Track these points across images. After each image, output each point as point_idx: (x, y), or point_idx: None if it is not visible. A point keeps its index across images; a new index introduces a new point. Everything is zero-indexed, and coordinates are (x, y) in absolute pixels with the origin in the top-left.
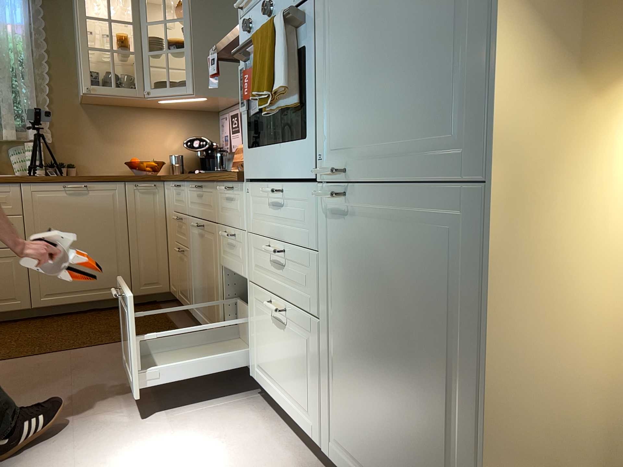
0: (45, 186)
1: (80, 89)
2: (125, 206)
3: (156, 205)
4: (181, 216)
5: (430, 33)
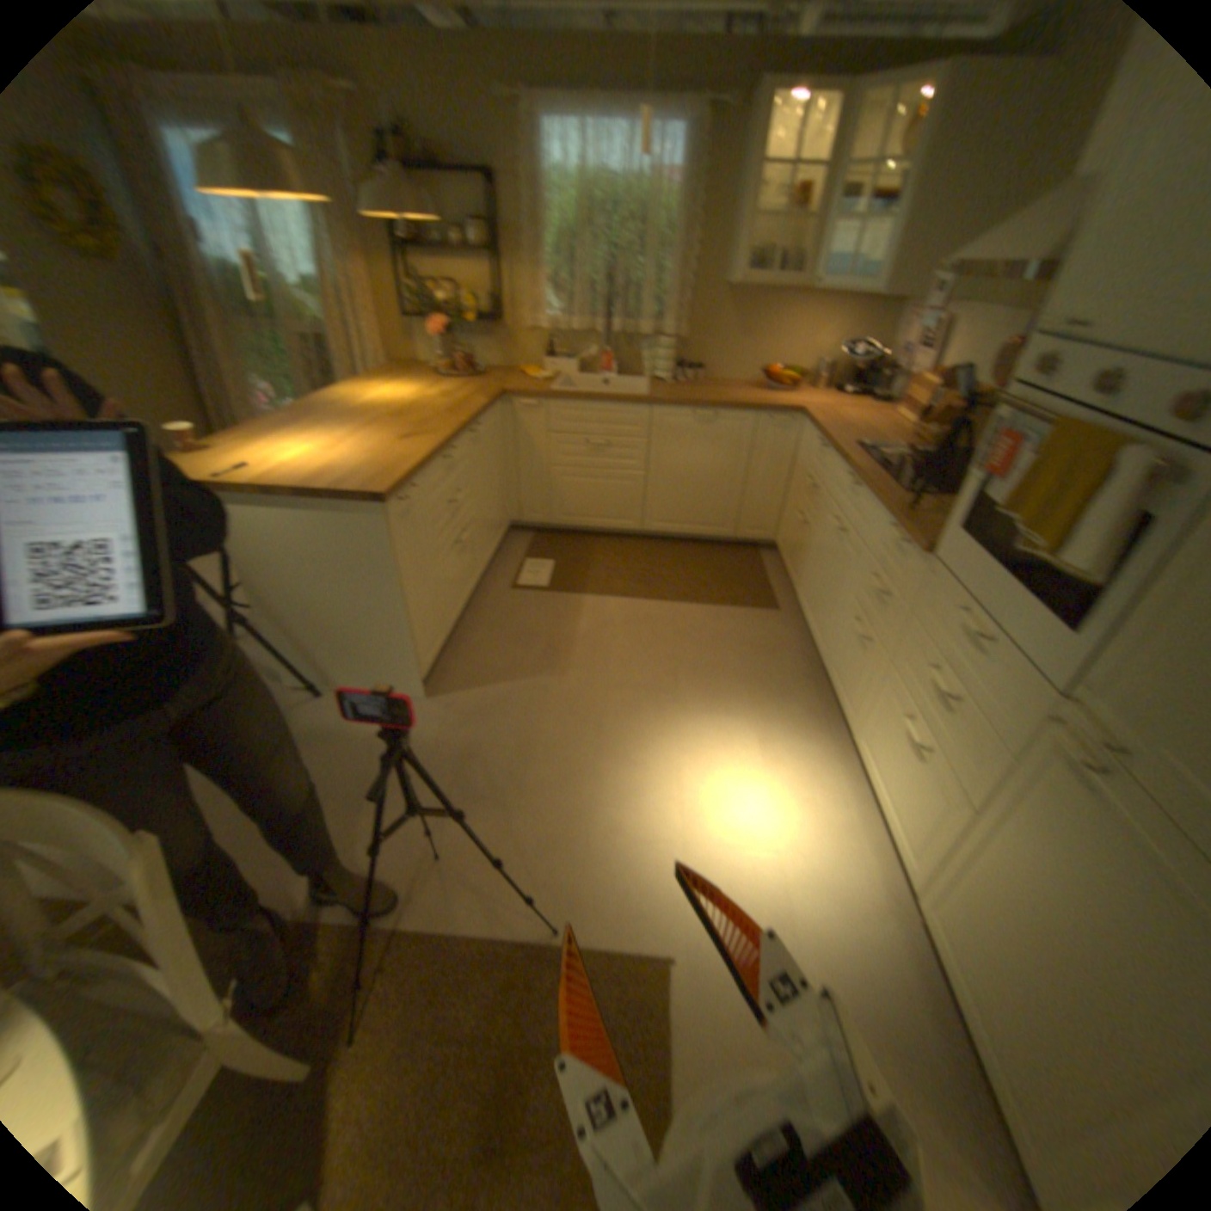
0: (676, 412)
1: (731, 265)
2: (752, 443)
3: (788, 445)
4: (817, 485)
5: None
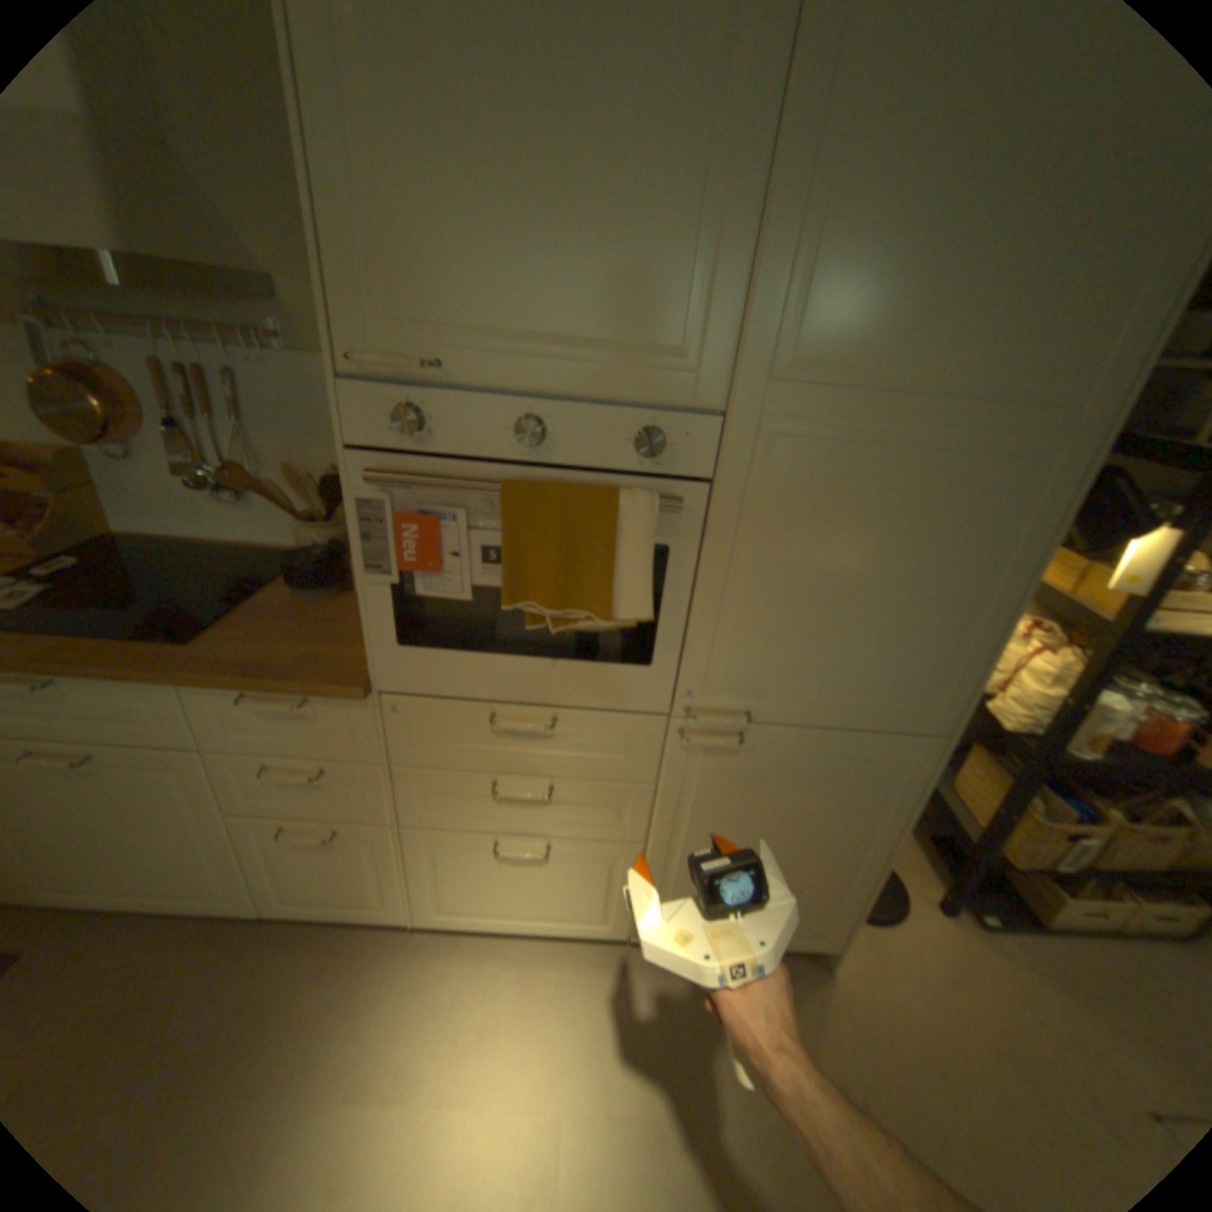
0: None
1: None
2: None
3: None
4: None
5: (922, 616)
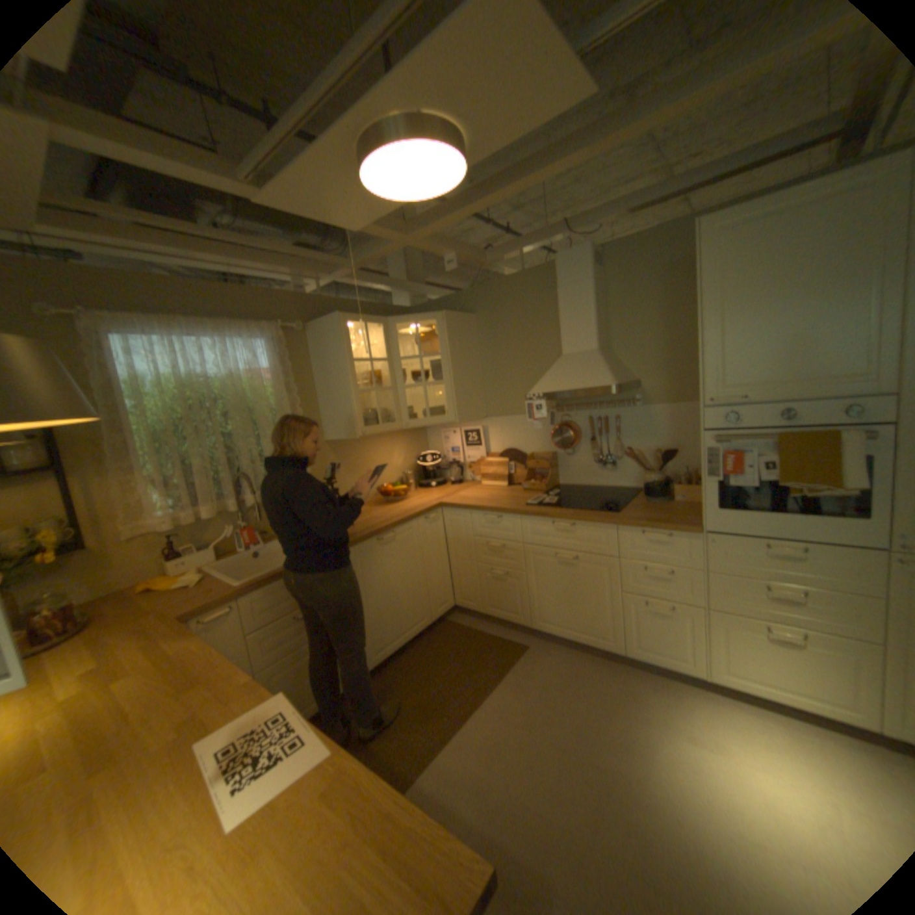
0: (363, 546)
1: (325, 429)
2: (420, 541)
3: (438, 531)
4: (500, 544)
5: None
